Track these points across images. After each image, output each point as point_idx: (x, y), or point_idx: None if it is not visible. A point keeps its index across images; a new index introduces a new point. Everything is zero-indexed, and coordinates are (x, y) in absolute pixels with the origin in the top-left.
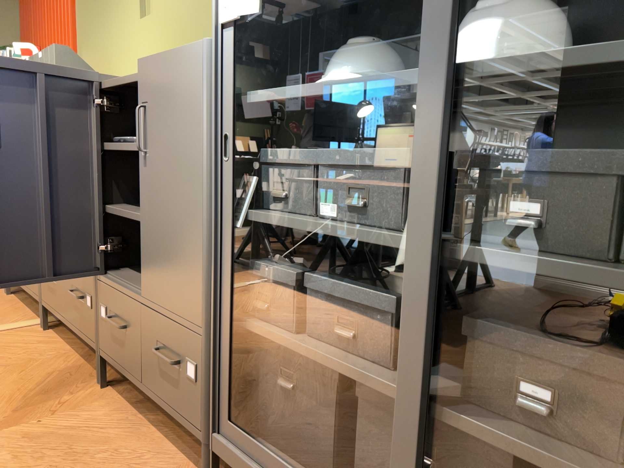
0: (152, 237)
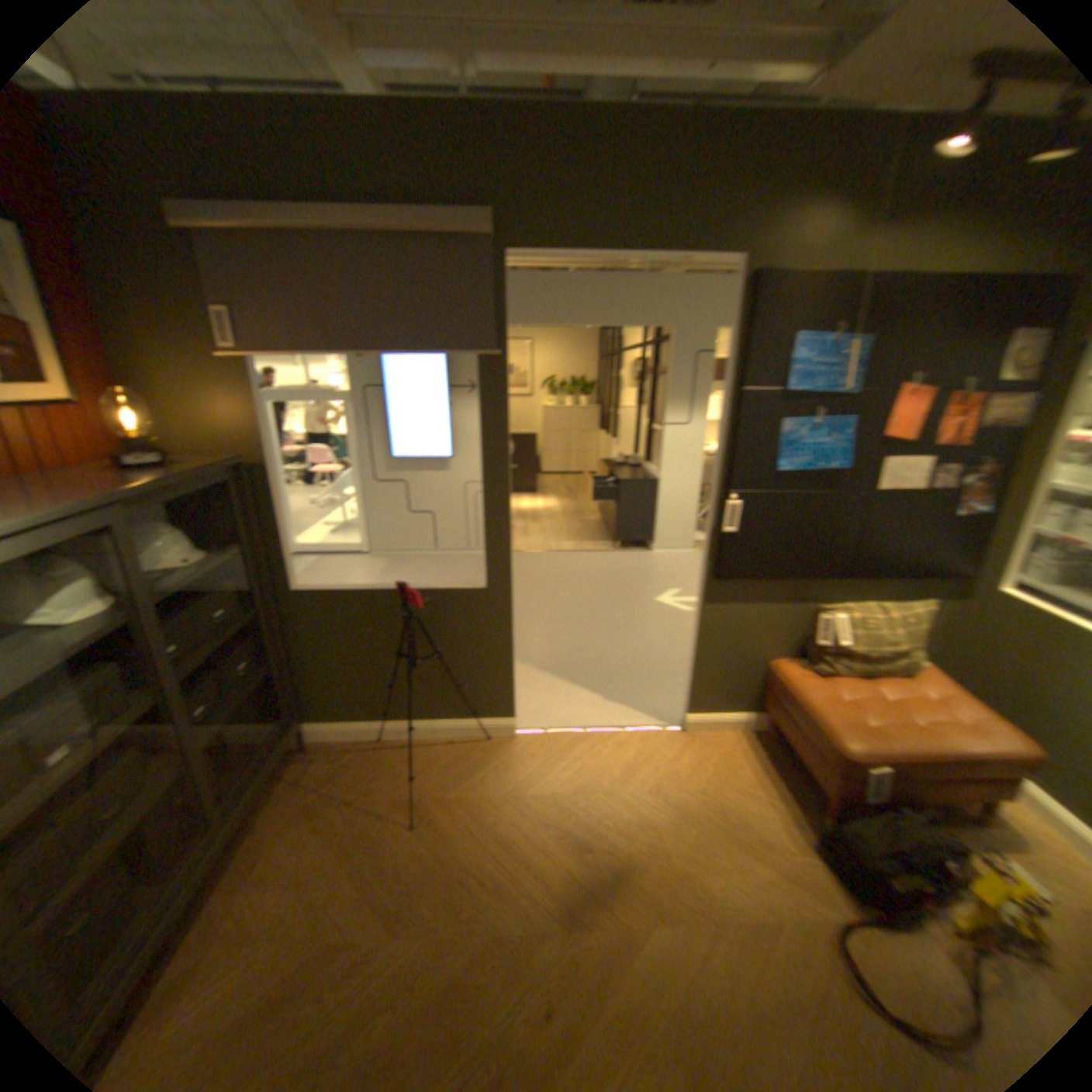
0: None
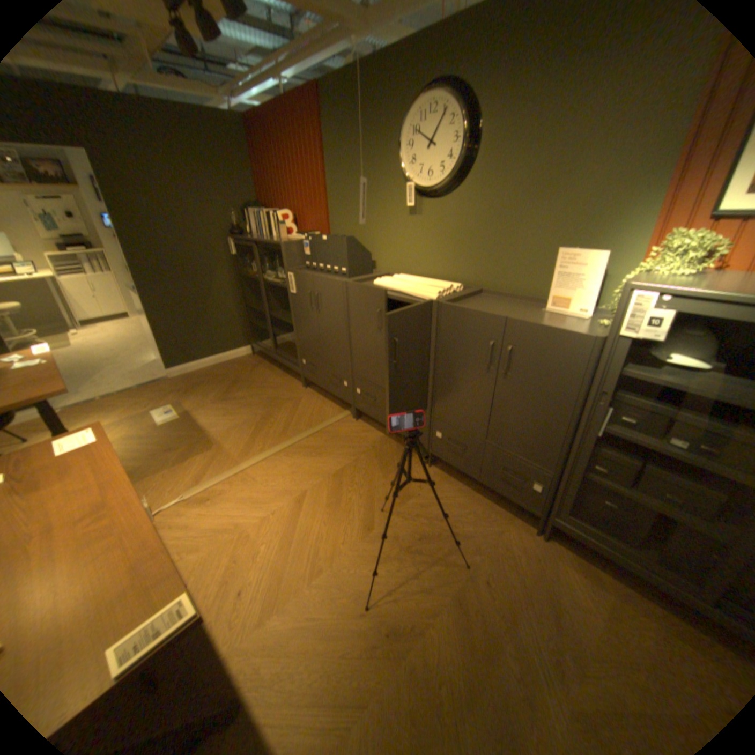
0: (506, 416)
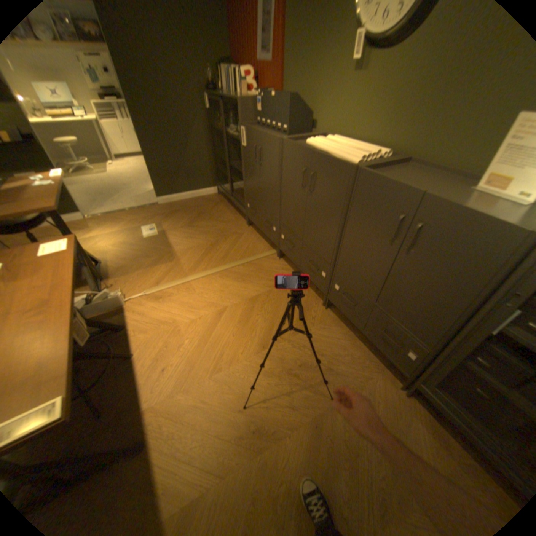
0: (399, 288)
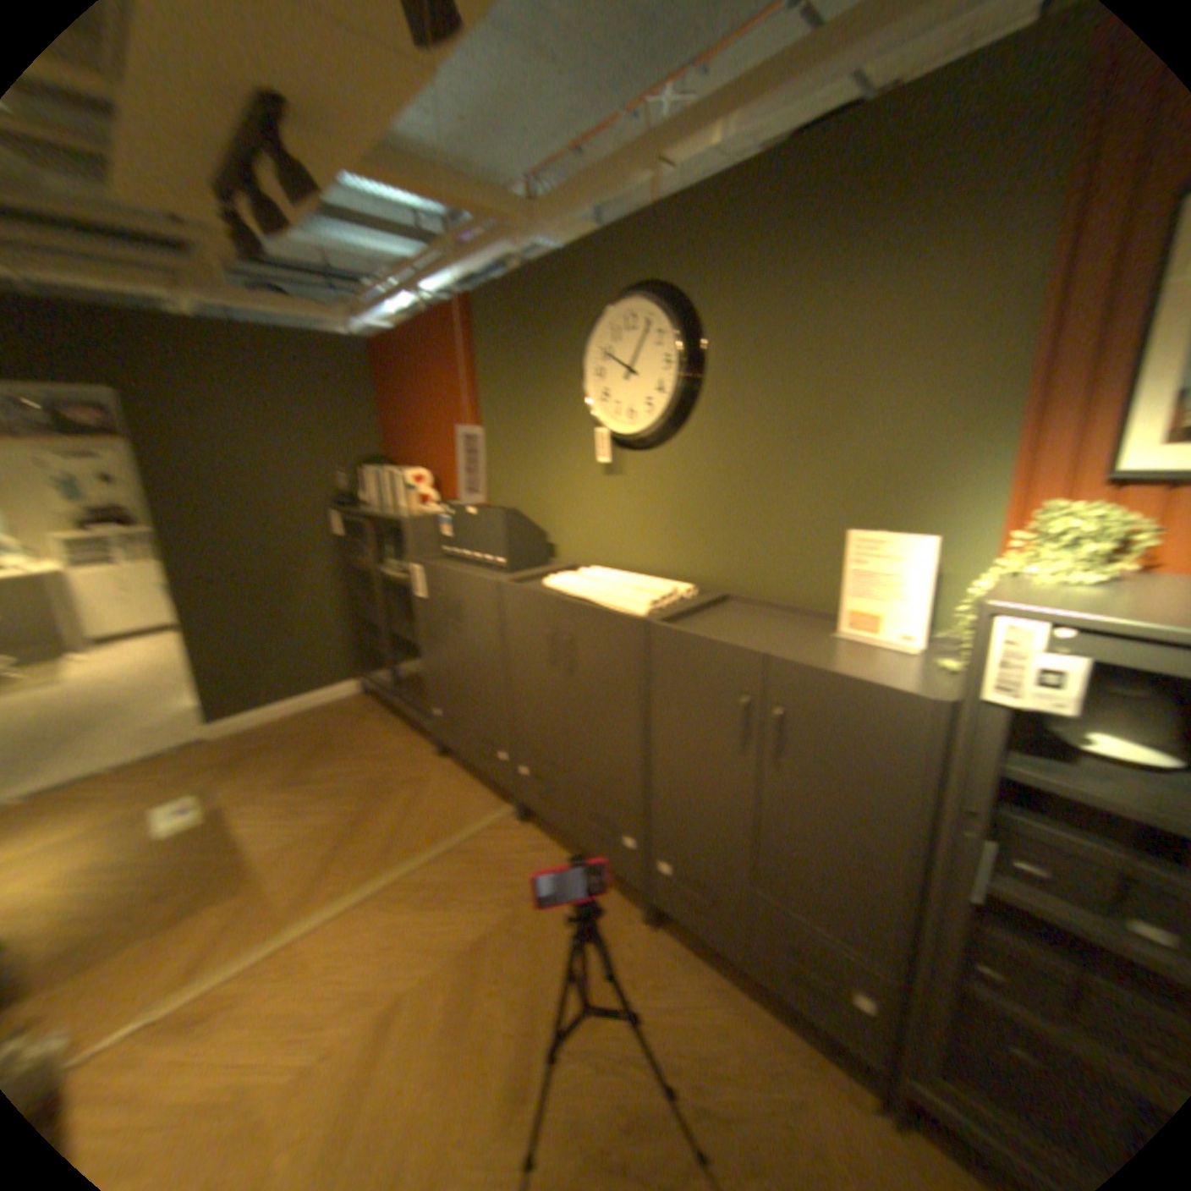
0: (783, 843)
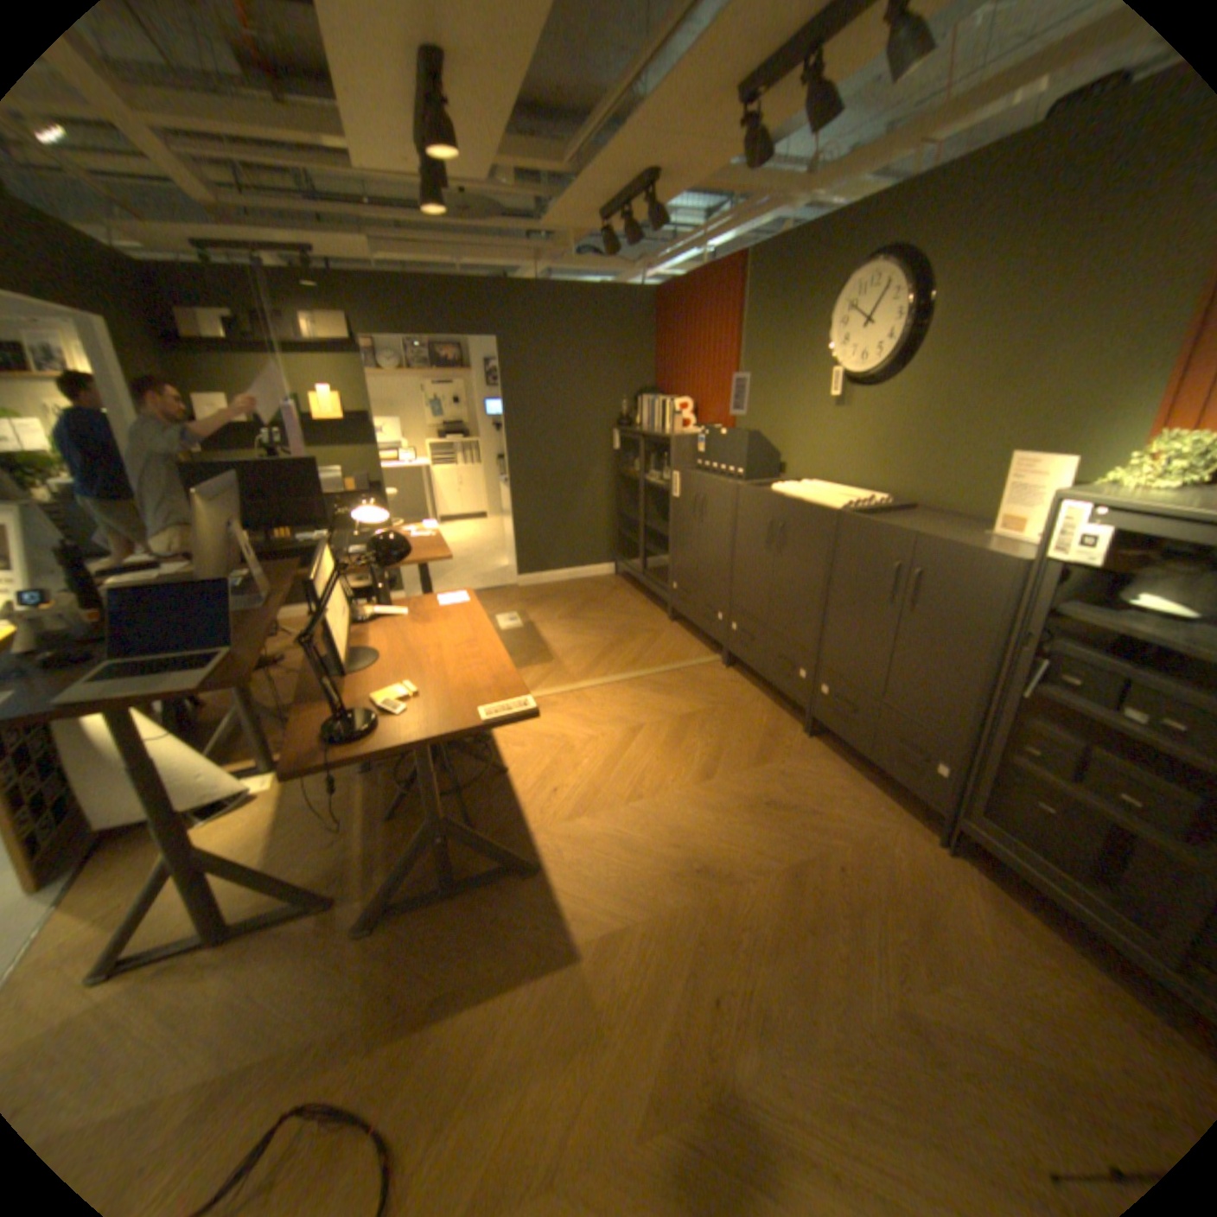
0: (909, 665)
